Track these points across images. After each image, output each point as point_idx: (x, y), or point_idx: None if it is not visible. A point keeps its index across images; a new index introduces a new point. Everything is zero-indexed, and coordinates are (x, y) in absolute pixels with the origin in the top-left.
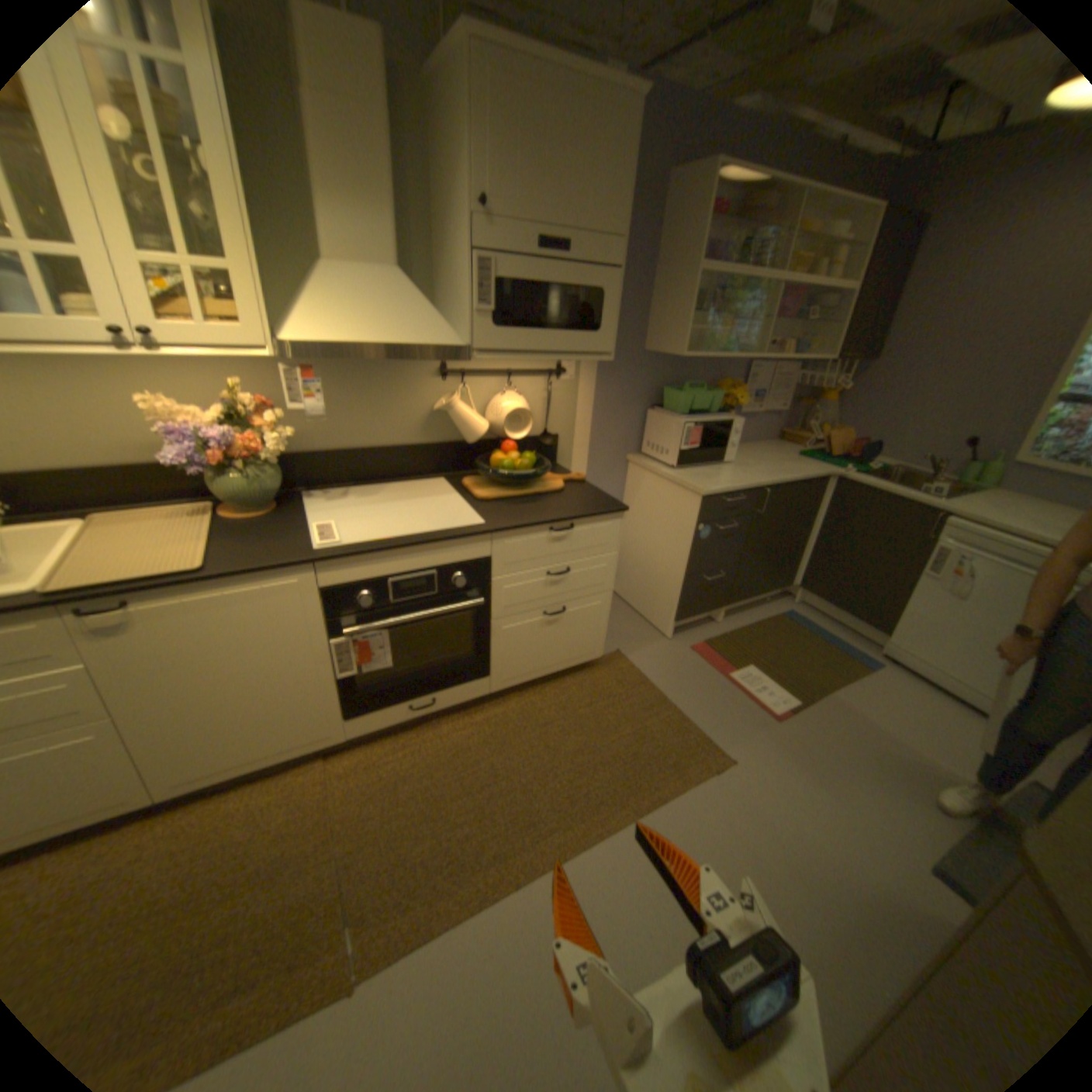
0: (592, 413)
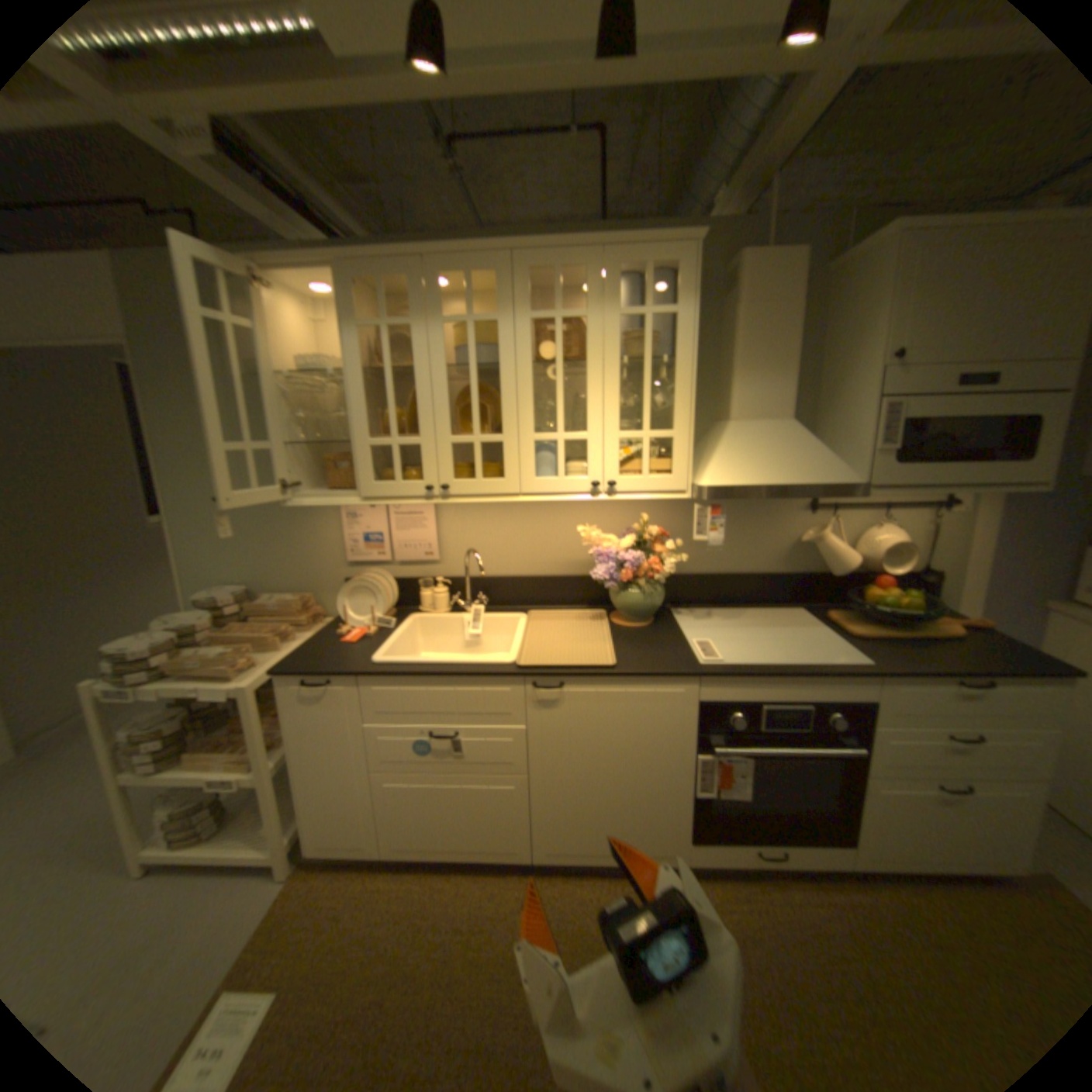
0: (995, 547)
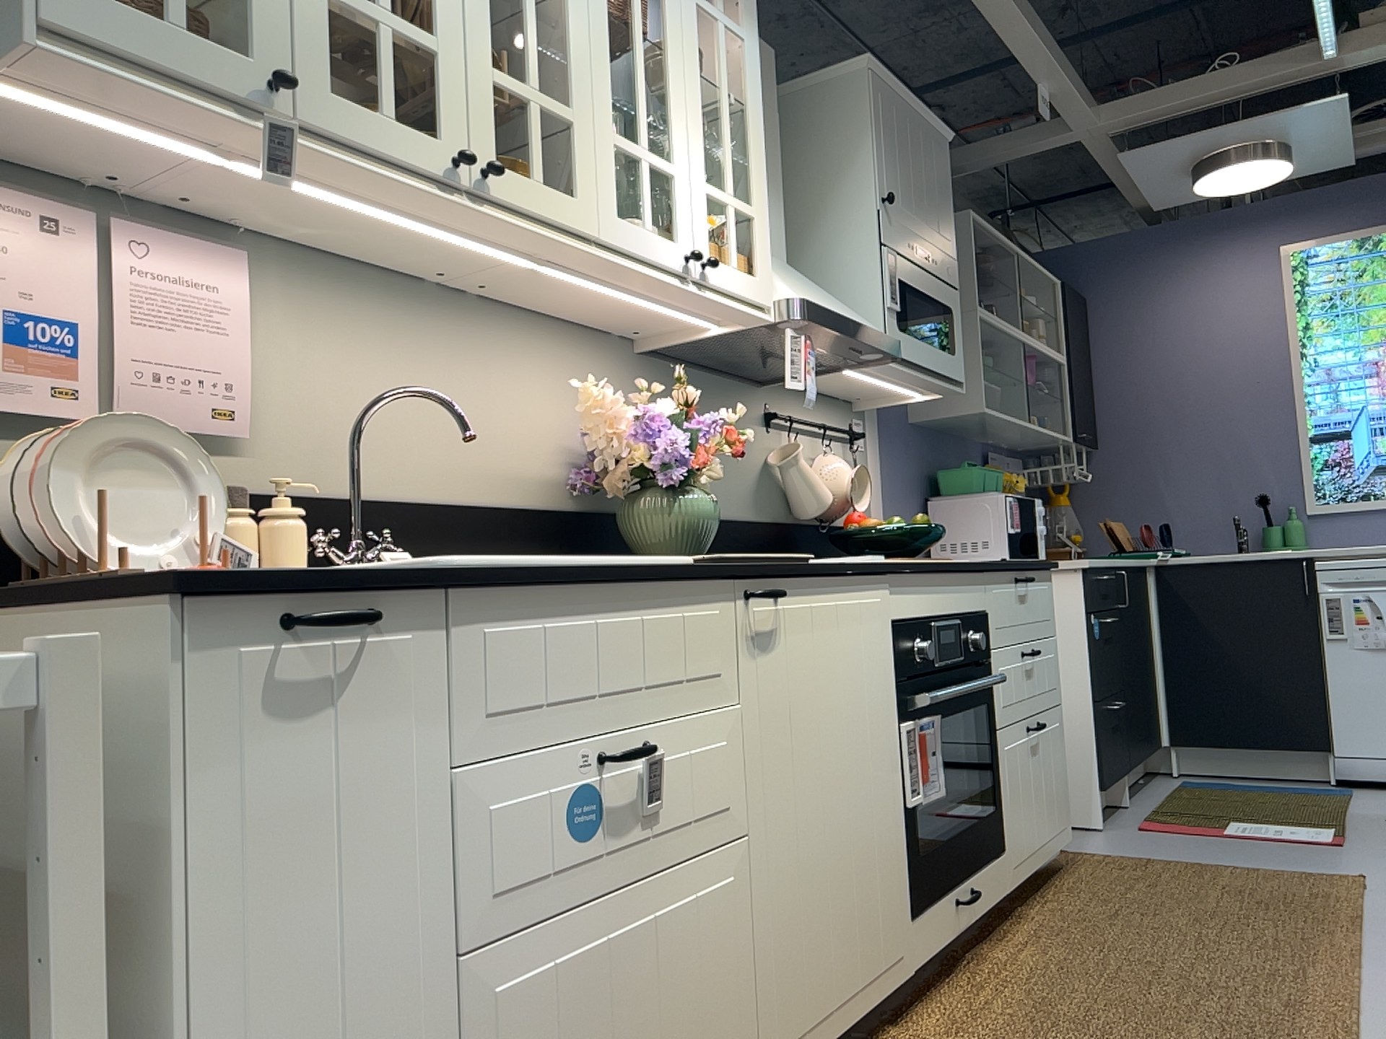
0: (886, 500)
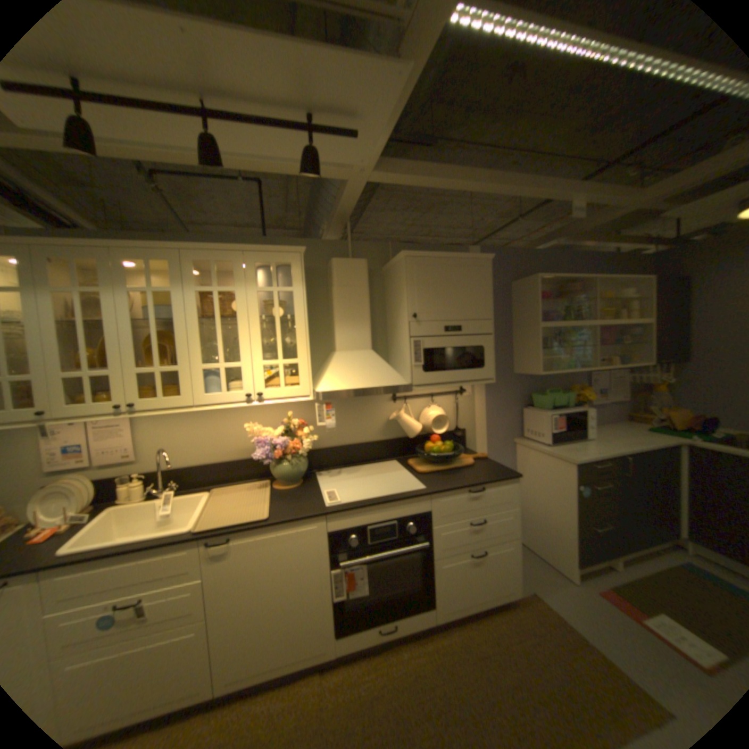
0: (486, 413)
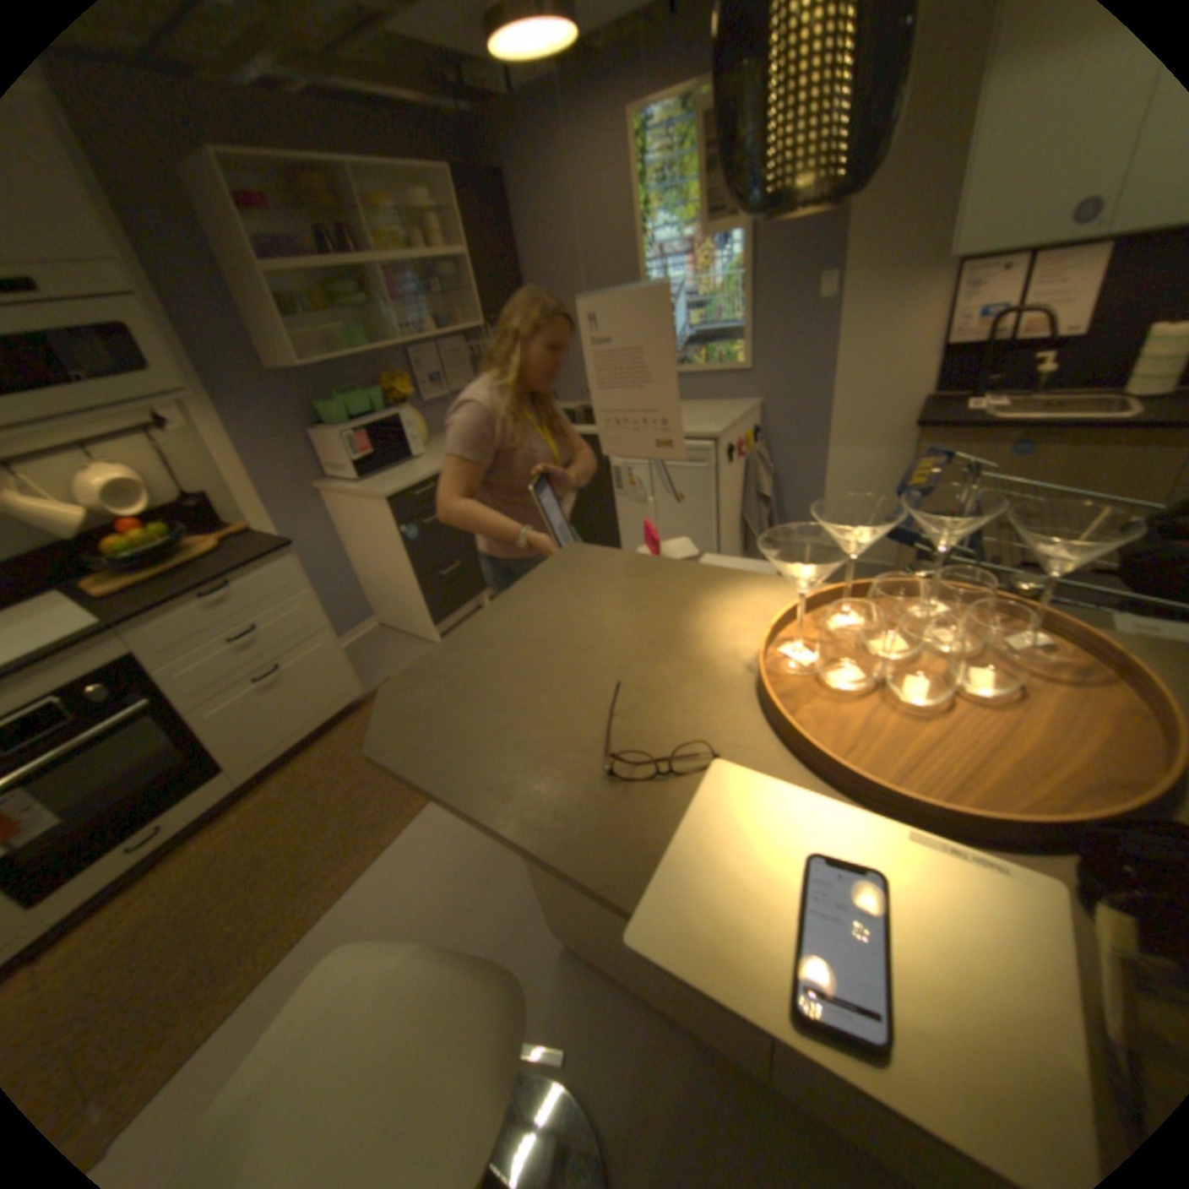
0: (234, 453)
